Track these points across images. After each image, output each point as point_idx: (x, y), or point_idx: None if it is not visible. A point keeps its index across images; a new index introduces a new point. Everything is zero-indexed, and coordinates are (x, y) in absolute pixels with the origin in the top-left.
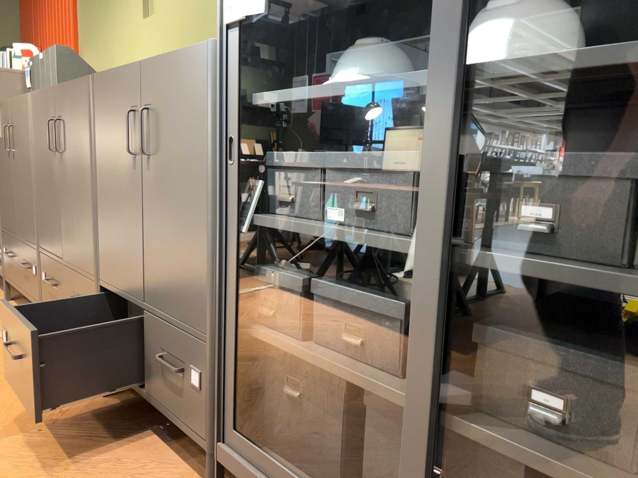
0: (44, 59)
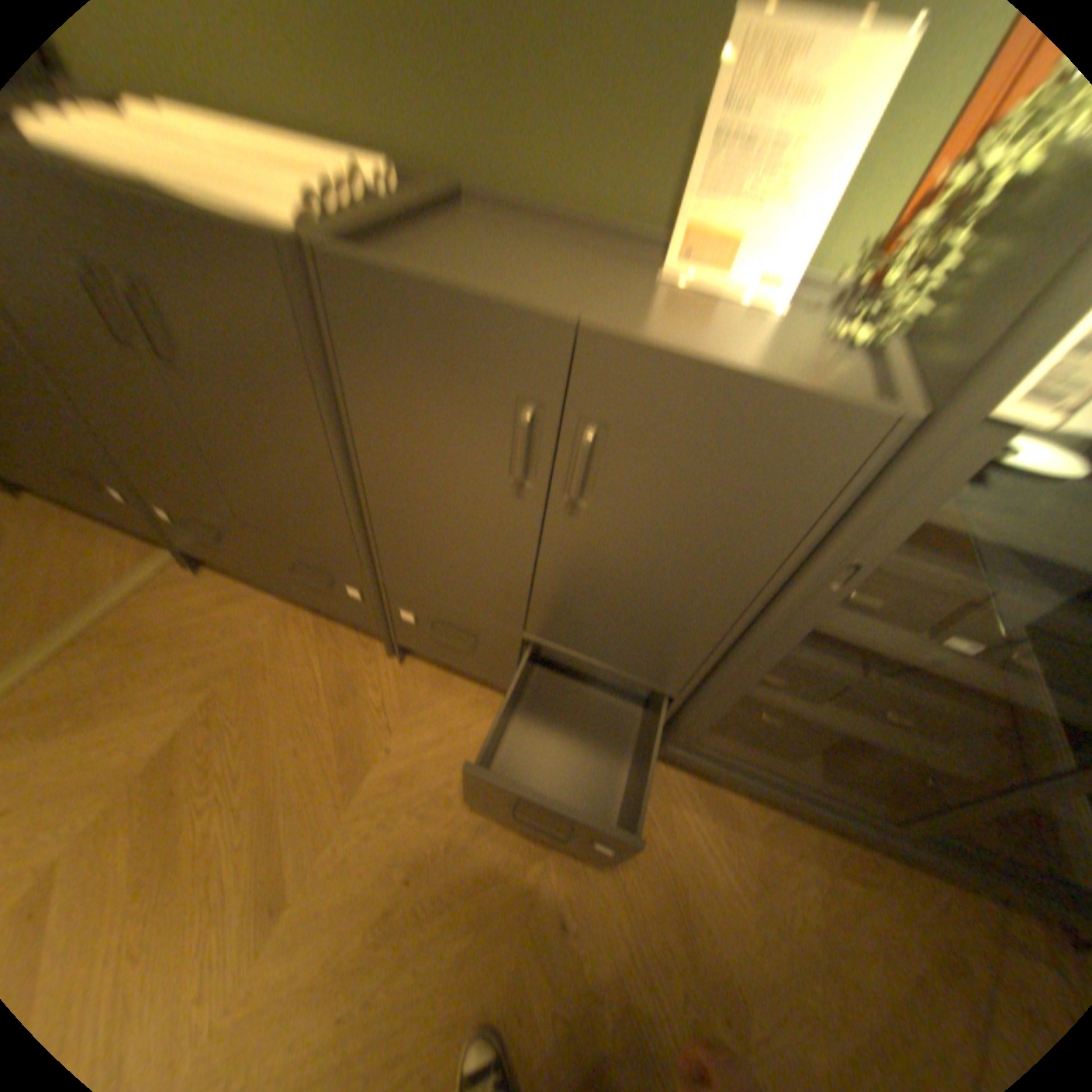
0: None
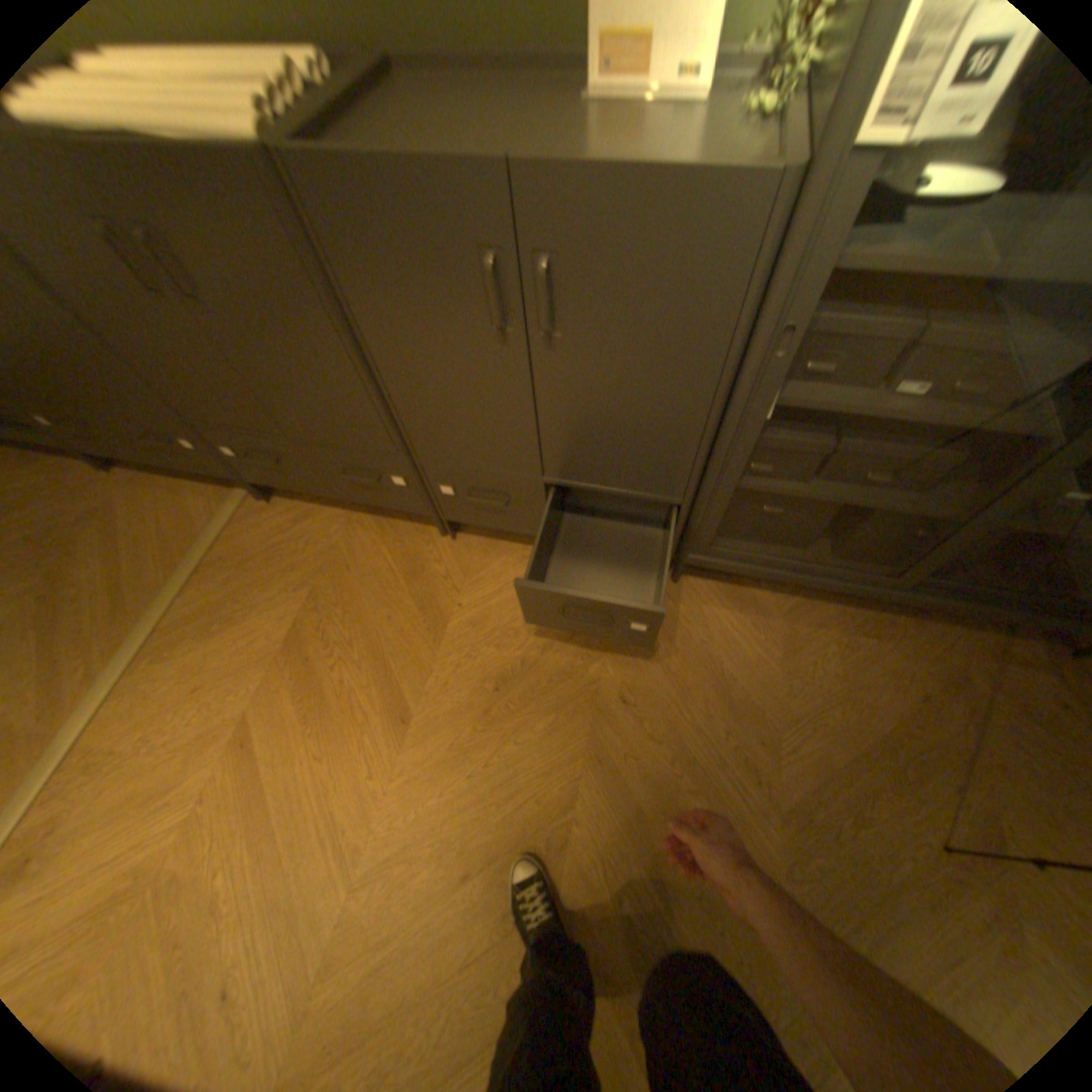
0: None
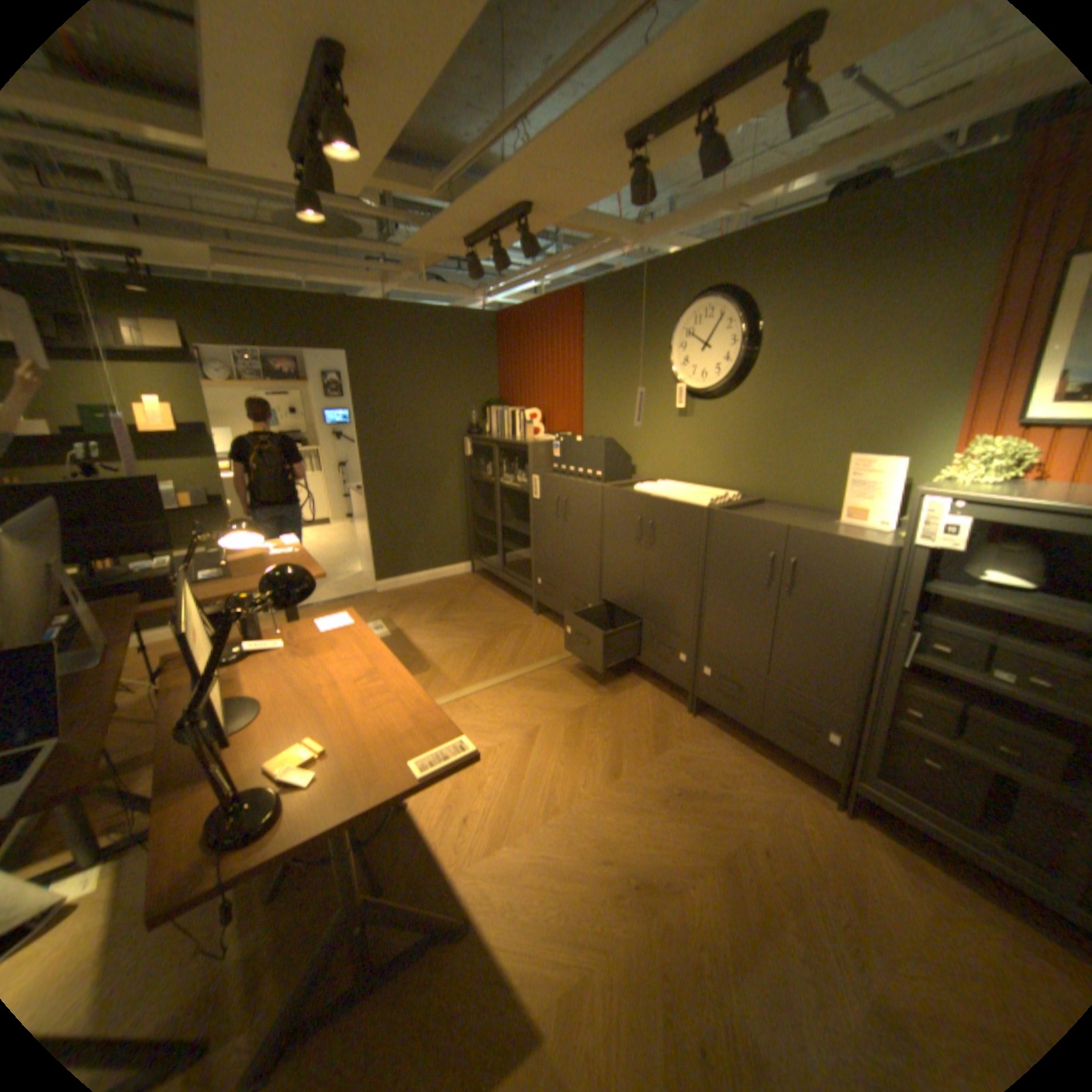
0: (583, 442)
